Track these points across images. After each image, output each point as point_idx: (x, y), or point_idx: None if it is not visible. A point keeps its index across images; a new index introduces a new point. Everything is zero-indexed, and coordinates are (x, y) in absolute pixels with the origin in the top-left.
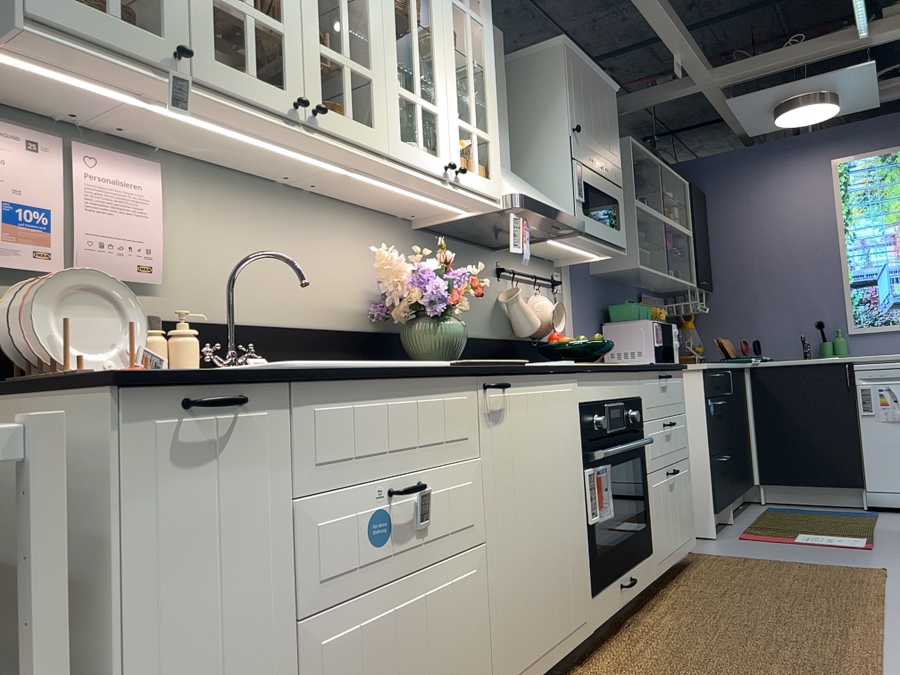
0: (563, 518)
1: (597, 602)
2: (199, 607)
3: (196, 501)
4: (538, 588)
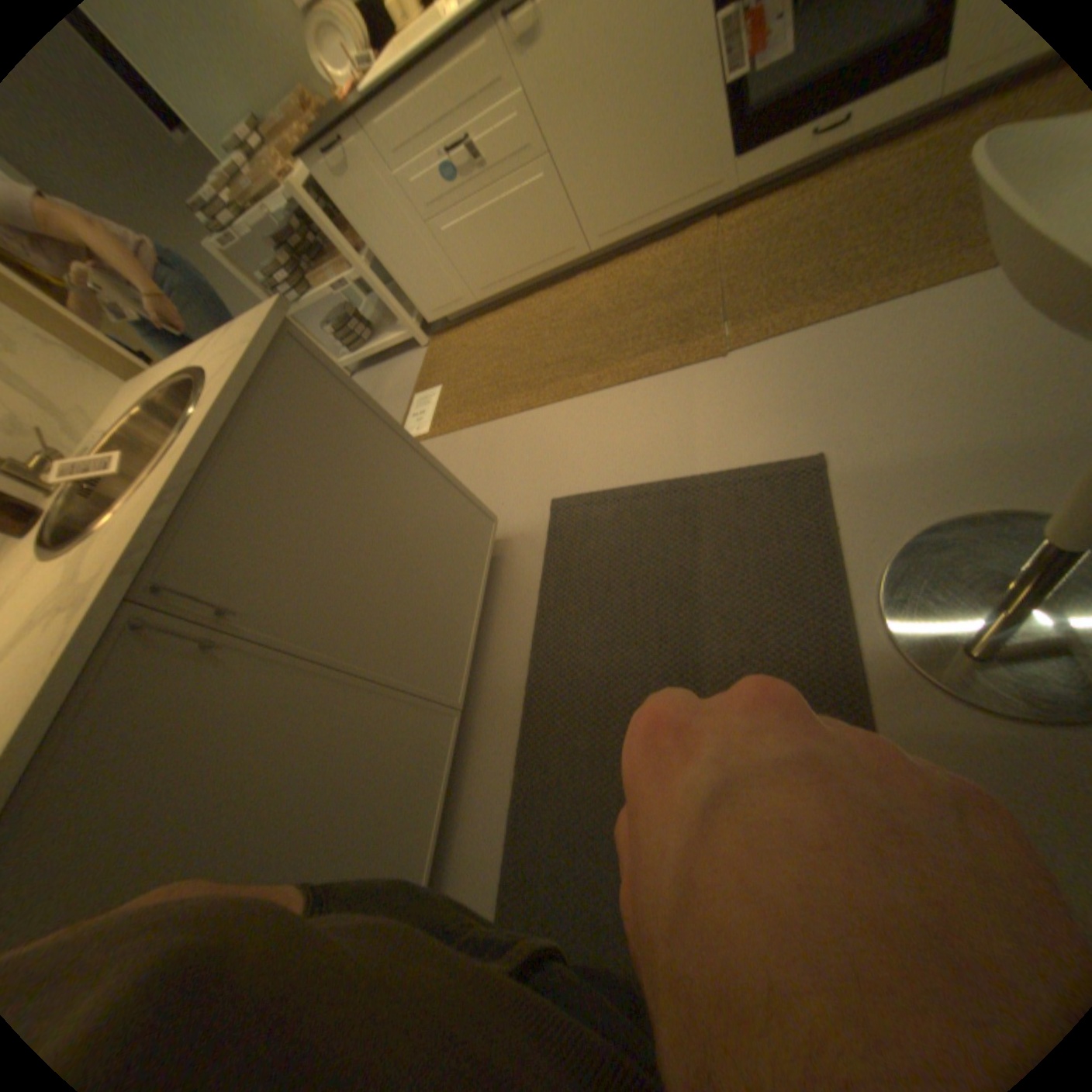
0: (666, 92)
1: (748, 157)
2: (381, 222)
3: (354, 185)
4: (629, 167)
